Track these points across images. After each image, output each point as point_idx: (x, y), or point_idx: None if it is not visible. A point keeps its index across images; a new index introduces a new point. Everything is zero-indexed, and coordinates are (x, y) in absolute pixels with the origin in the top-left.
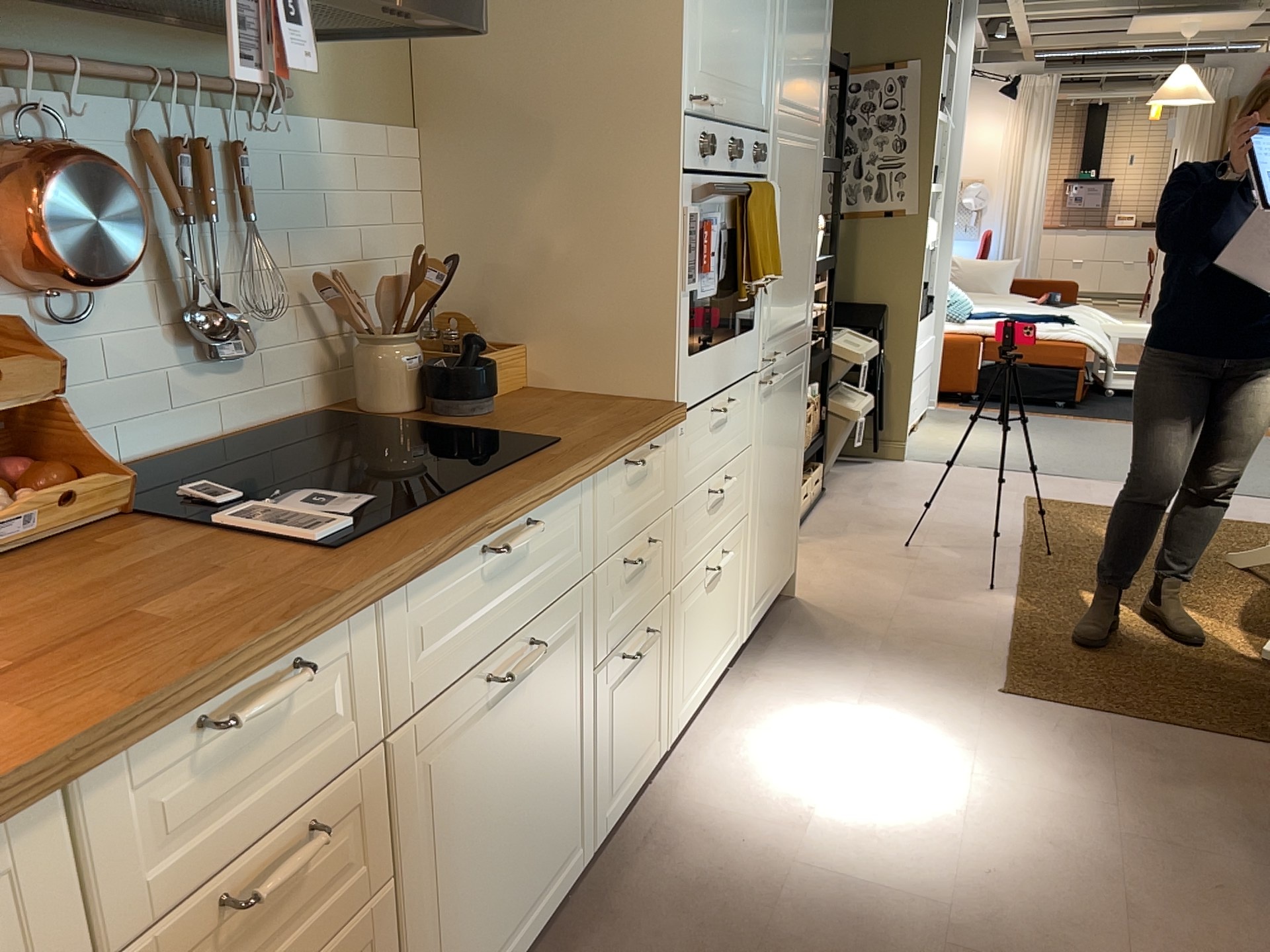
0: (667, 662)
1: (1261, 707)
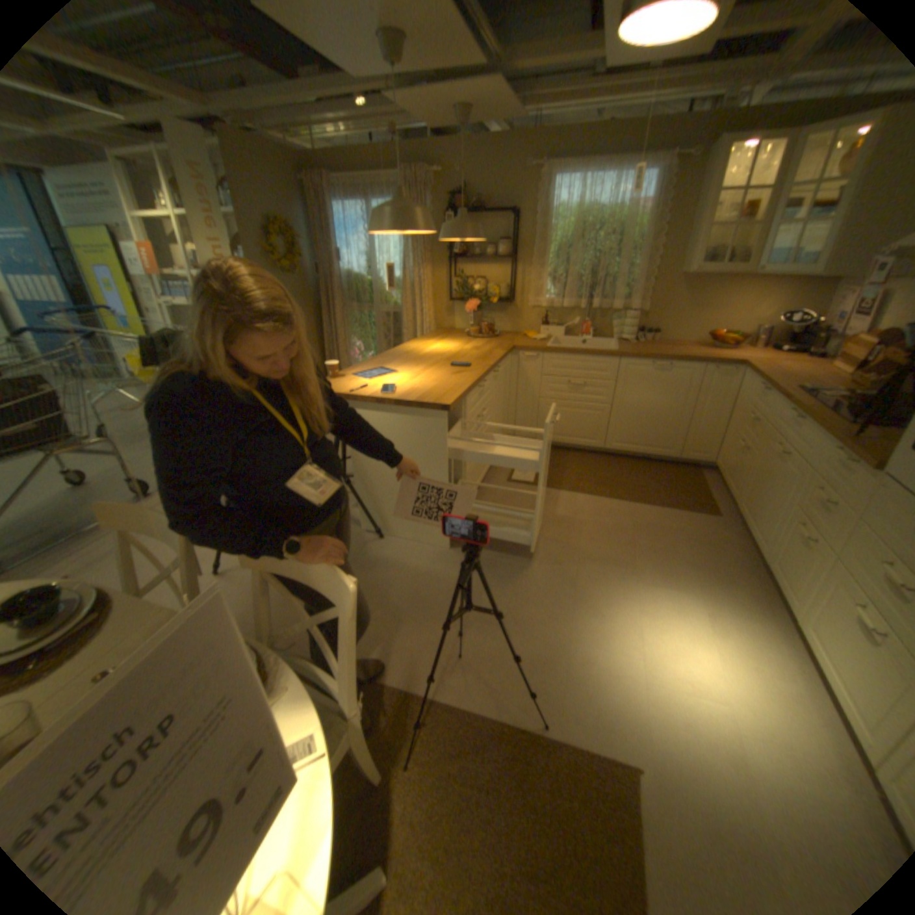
0: (818, 588)
1: (436, 764)
